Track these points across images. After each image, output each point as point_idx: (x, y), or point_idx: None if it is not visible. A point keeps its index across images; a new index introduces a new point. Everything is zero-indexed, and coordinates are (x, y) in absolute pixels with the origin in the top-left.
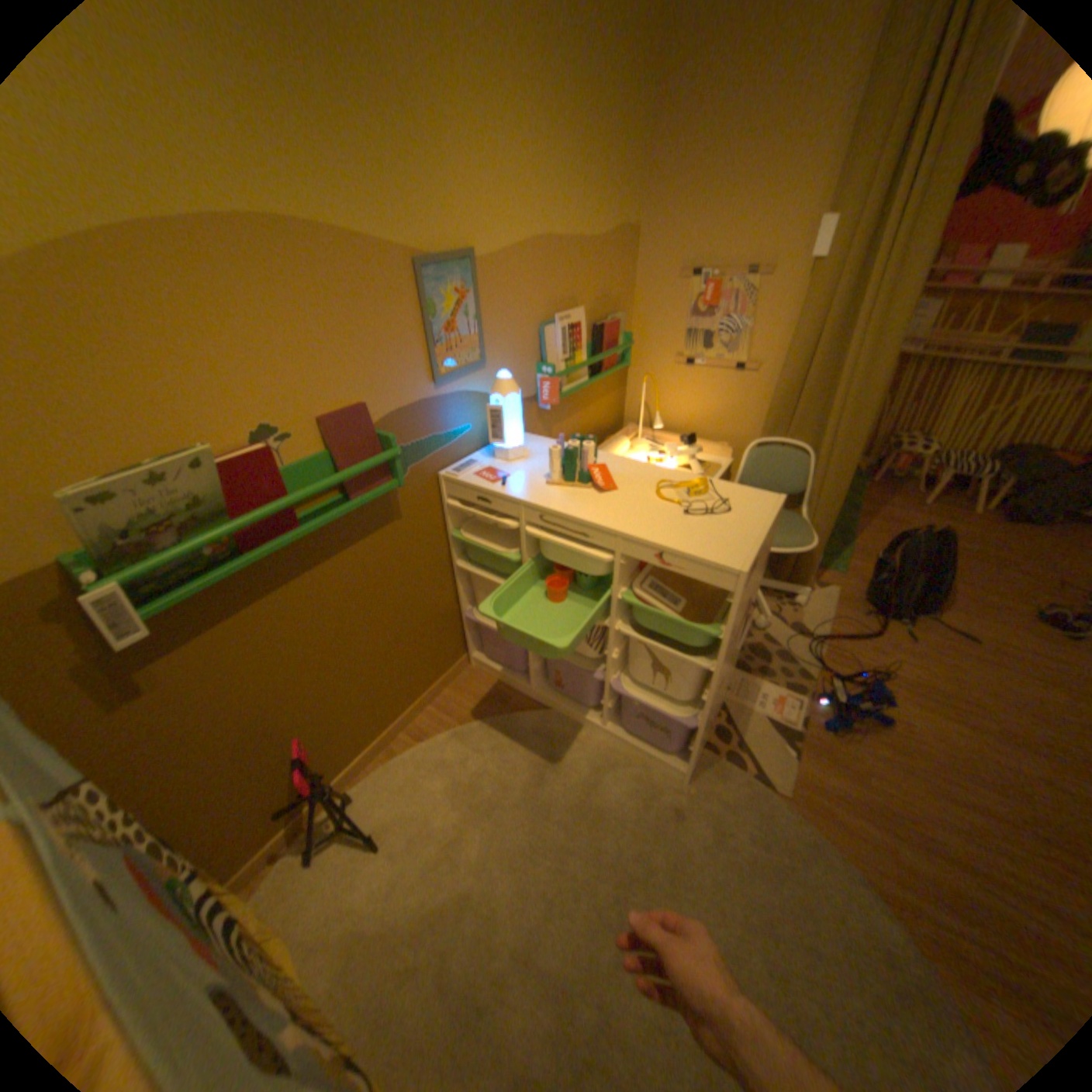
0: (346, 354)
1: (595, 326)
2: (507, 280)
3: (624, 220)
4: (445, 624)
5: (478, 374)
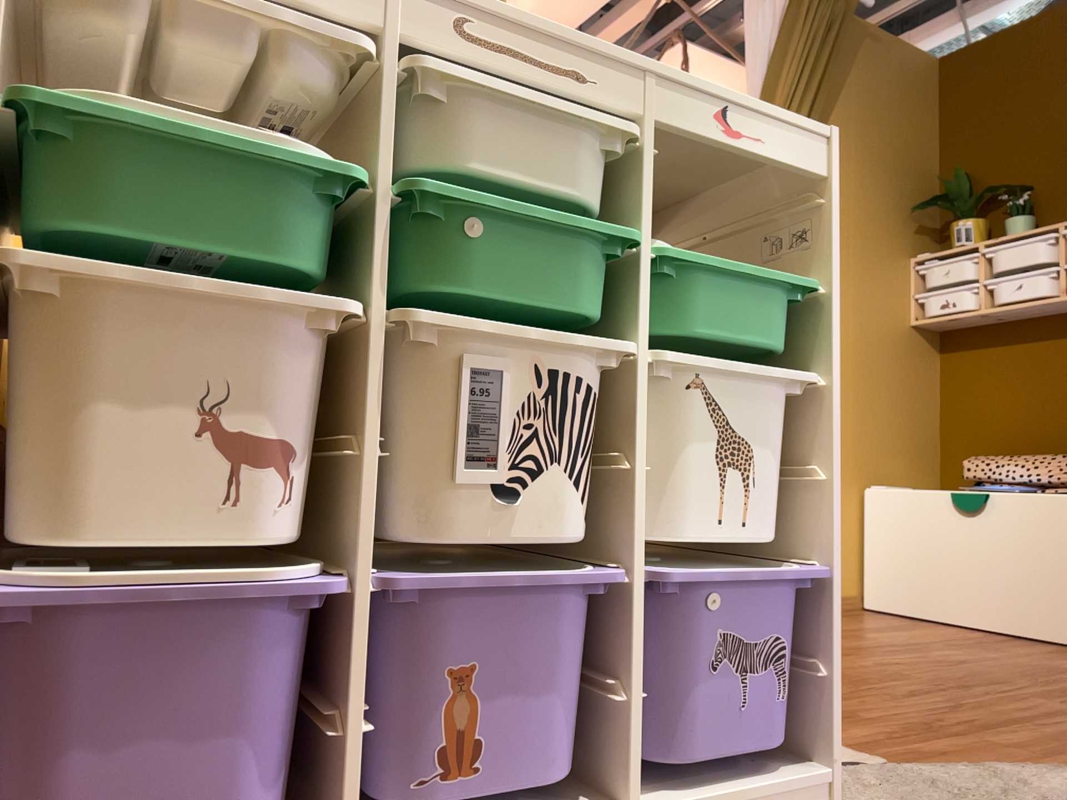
0: None
1: None
2: None
3: None
4: None
5: None
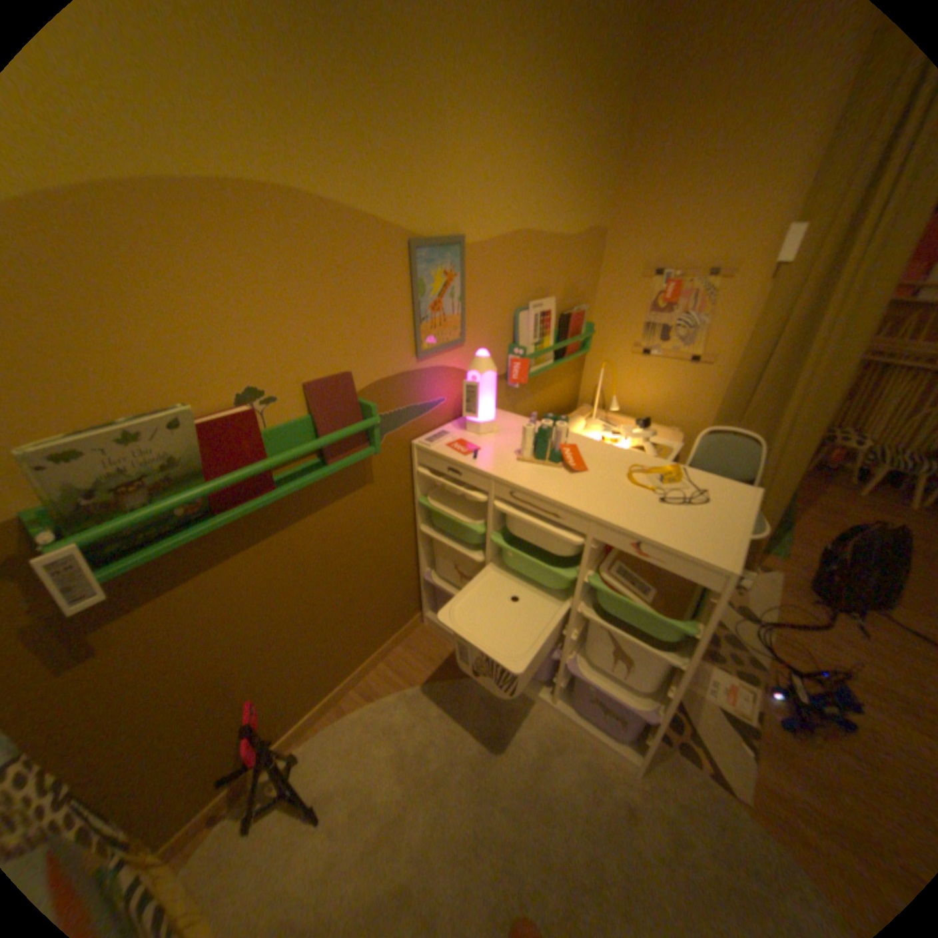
0: (338, 324)
1: (564, 314)
2: (491, 267)
3: (596, 222)
4: (404, 584)
5: (457, 350)
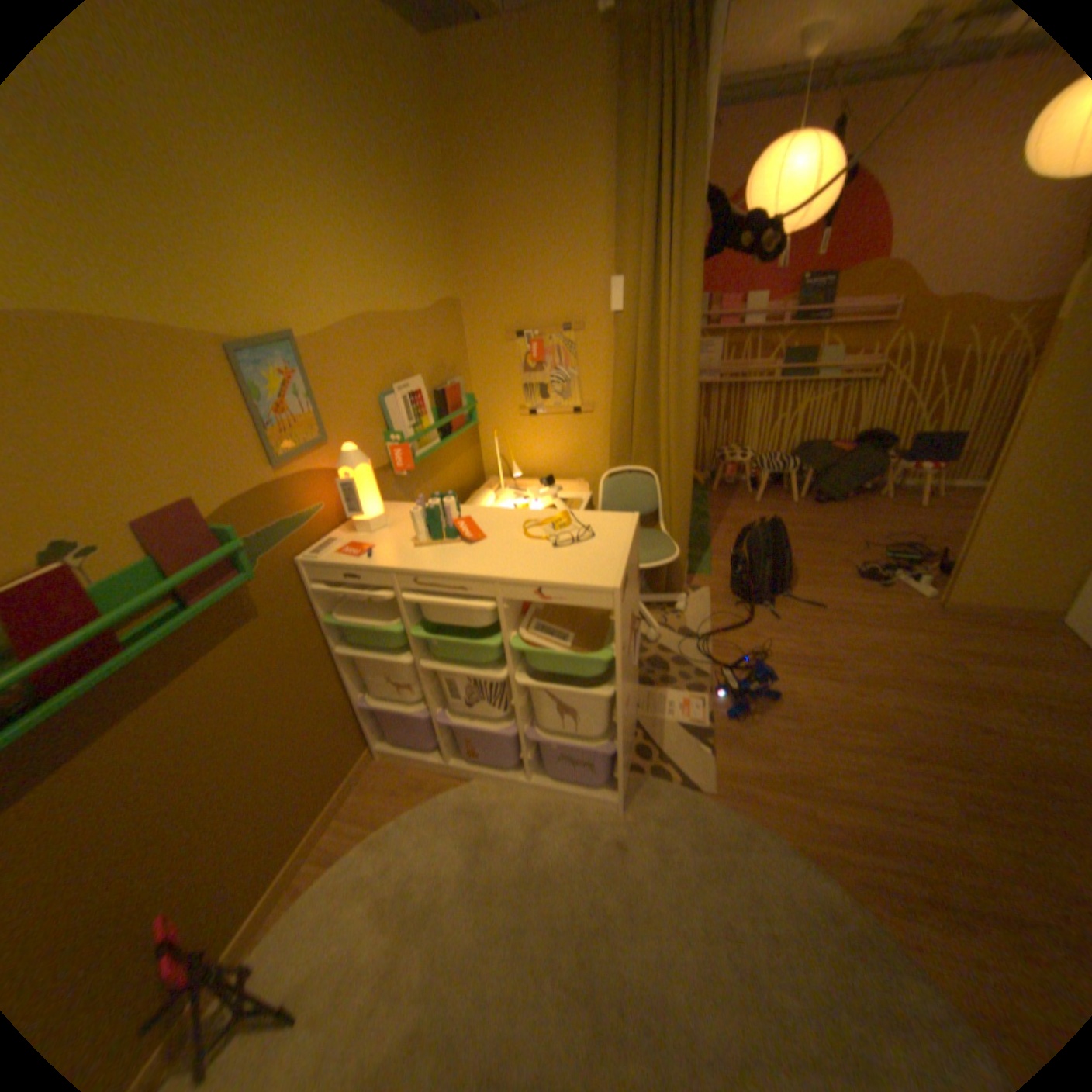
0: (156, 450)
1: (436, 392)
2: (334, 358)
3: (443, 296)
4: (335, 723)
5: (321, 451)
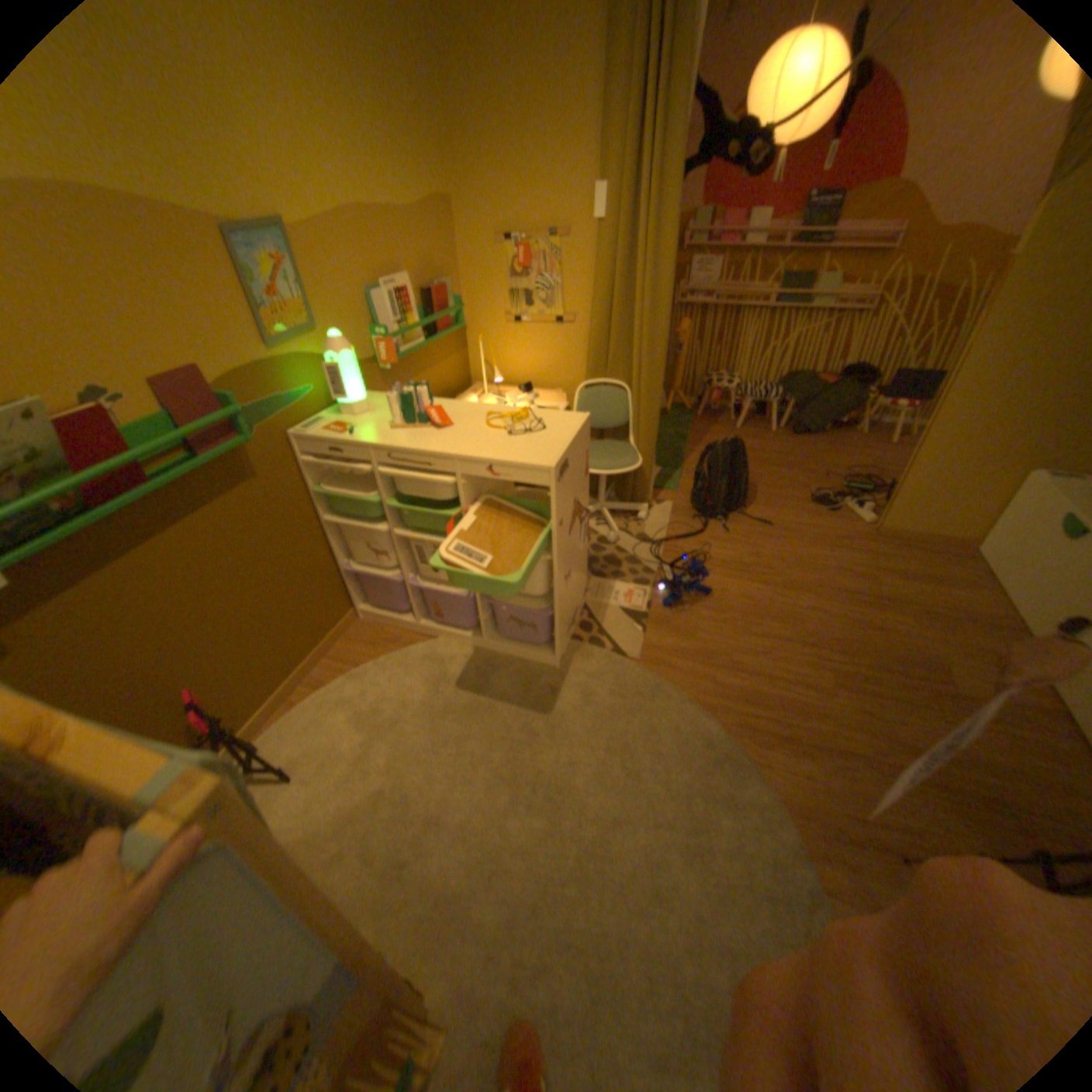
0: (166, 319)
1: (422, 291)
2: (322, 248)
3: (432, 191)
4: (324, 581)
5: (309, 337)
